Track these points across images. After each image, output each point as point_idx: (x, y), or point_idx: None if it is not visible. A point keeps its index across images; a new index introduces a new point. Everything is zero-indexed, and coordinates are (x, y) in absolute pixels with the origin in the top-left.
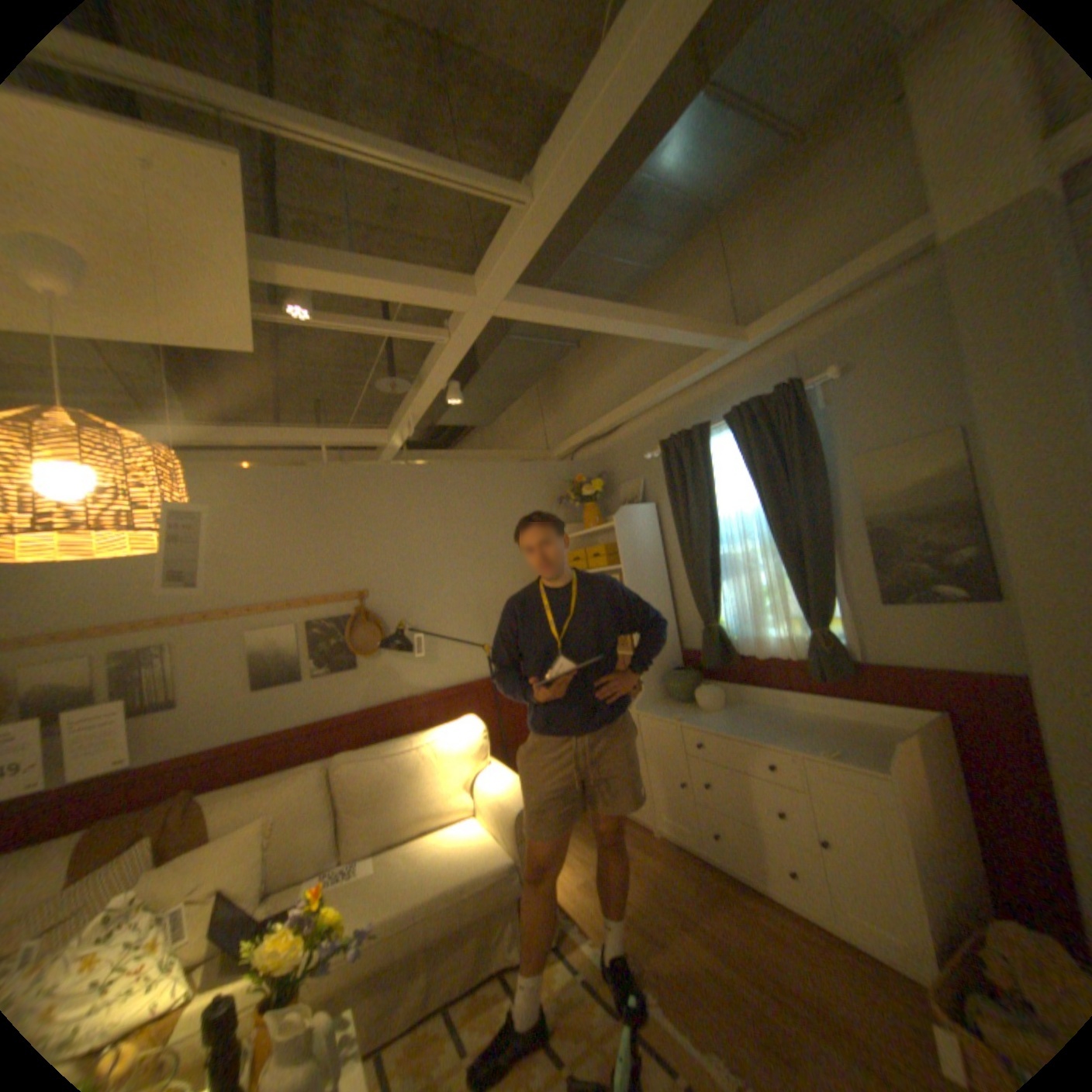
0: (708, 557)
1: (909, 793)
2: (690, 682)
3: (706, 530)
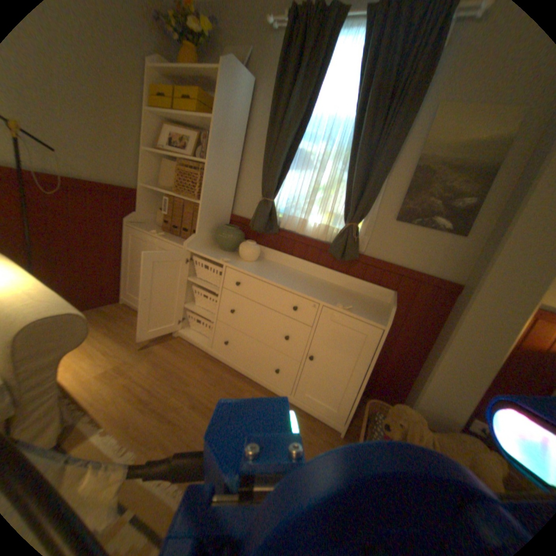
0: (292, 143)
1: (385, 337)
2: (237, 237)
3: (301, 119)
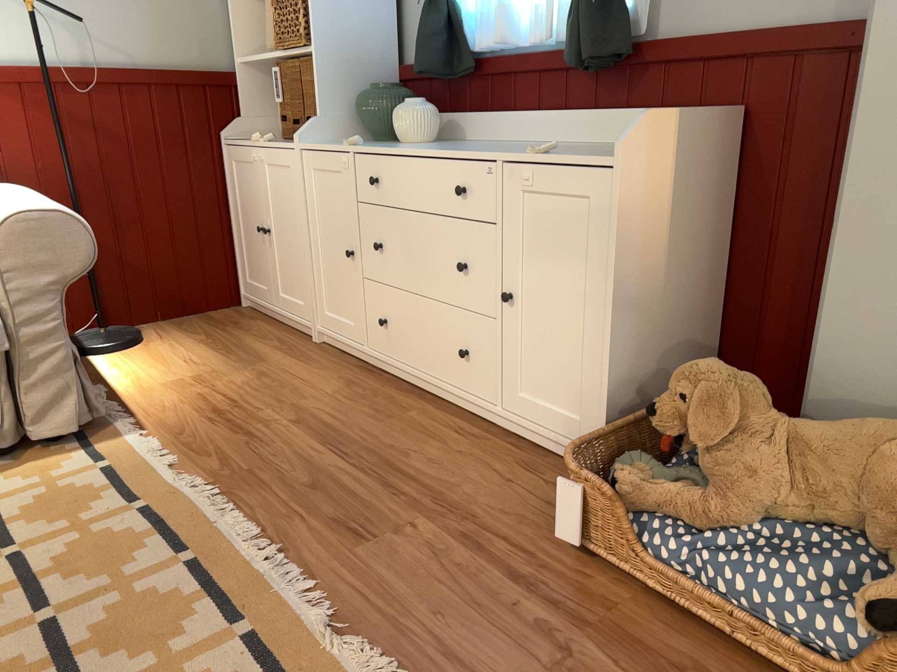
0: None
1: (634, 191)
2: (391, 101)
3: None
